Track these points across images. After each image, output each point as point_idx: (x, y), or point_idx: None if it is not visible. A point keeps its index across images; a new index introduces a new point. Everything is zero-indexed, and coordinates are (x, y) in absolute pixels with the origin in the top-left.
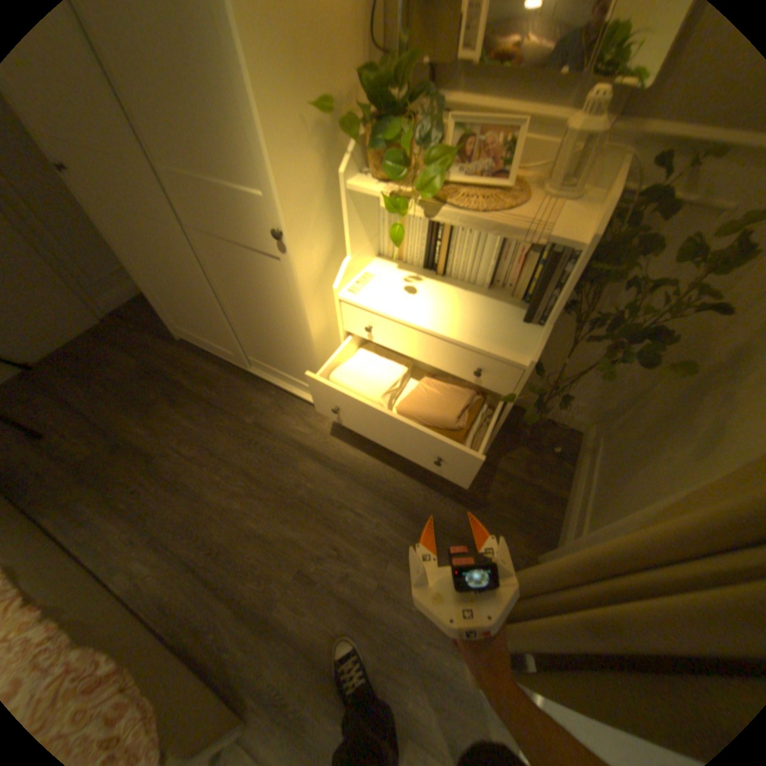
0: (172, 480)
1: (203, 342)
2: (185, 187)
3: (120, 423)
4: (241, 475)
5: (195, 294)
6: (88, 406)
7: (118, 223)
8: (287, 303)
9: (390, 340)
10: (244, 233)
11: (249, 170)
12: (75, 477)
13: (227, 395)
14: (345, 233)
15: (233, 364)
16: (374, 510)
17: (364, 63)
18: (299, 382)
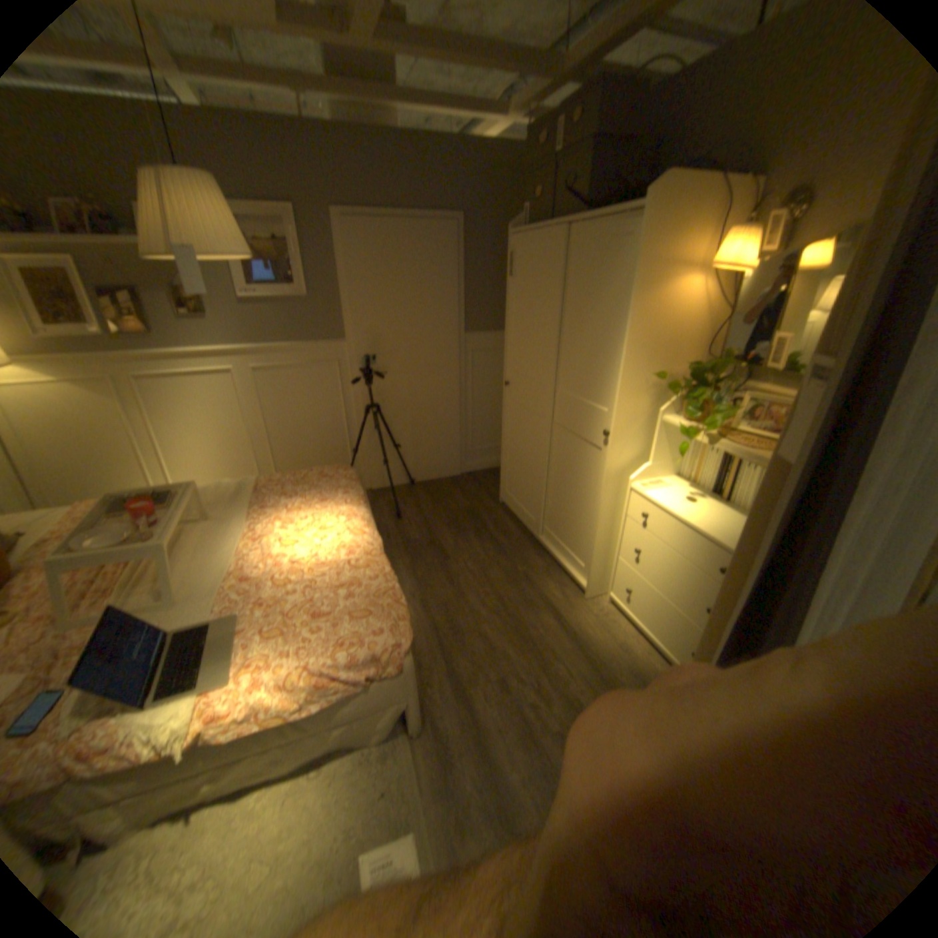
0: (453, 574)
1: (517, 504)
2: (567, 400)
3: (442, 529)
4: (496, 596)
5: (534, 464)
6: (430, 512)
7: (515, 414)
8: (594, 481)
9: (660, 528)
10: (587, 429)
11: (606, 396)
12: (404, 544)
13: (514, 545)
14: (654, 448)
15: (530, 527)
16: (587, 679)
17: (701, 360)
18: (573, 554)
